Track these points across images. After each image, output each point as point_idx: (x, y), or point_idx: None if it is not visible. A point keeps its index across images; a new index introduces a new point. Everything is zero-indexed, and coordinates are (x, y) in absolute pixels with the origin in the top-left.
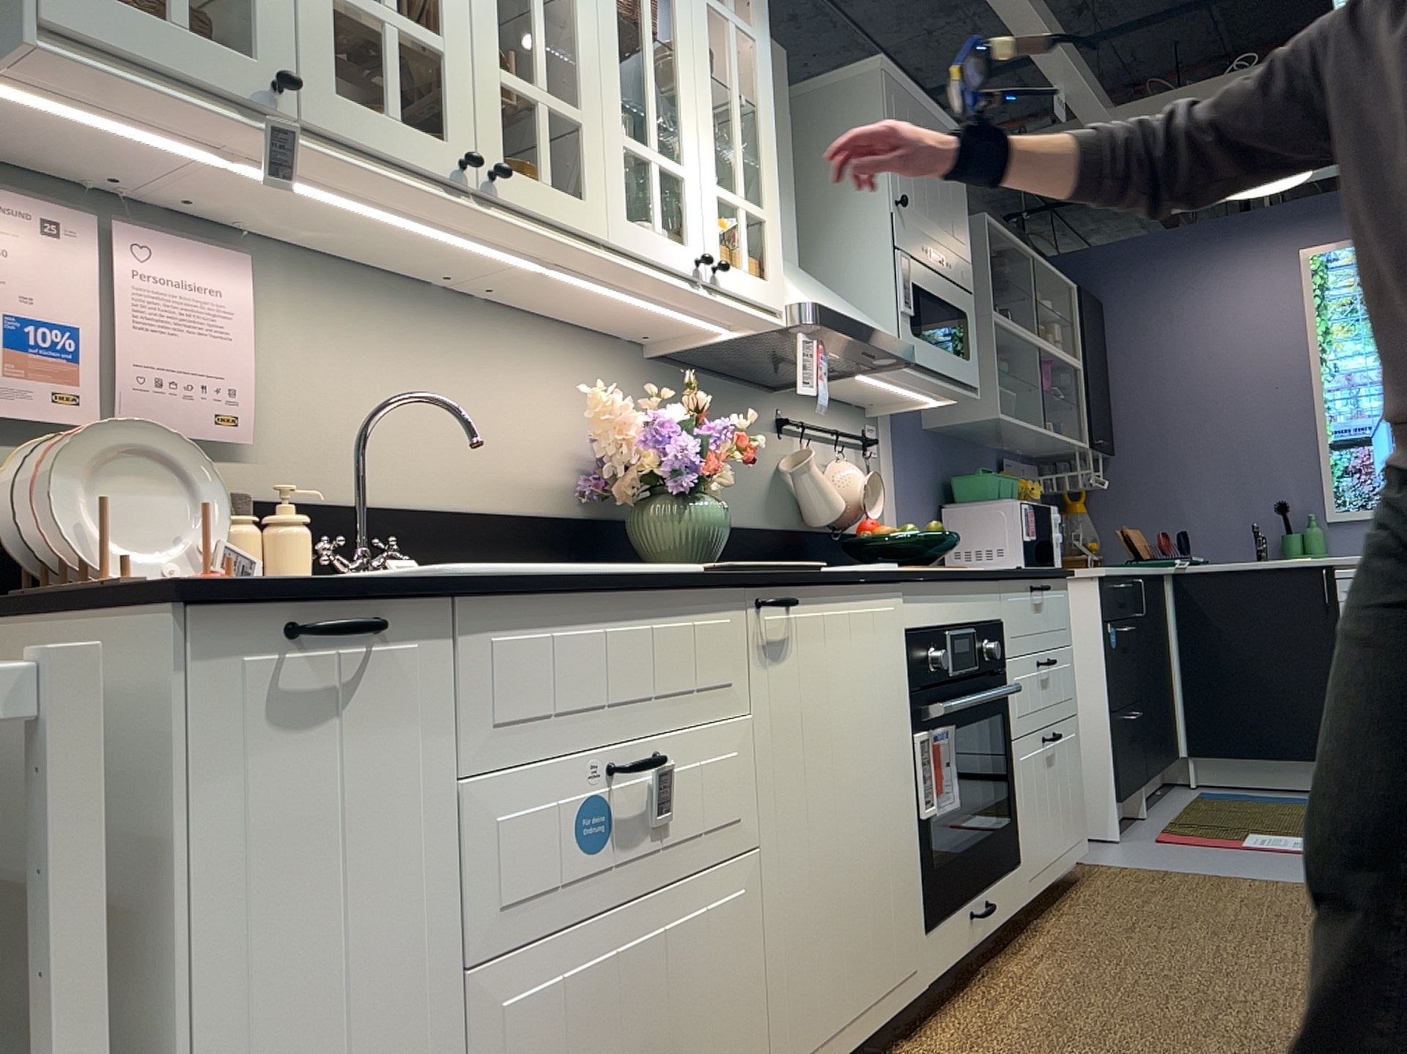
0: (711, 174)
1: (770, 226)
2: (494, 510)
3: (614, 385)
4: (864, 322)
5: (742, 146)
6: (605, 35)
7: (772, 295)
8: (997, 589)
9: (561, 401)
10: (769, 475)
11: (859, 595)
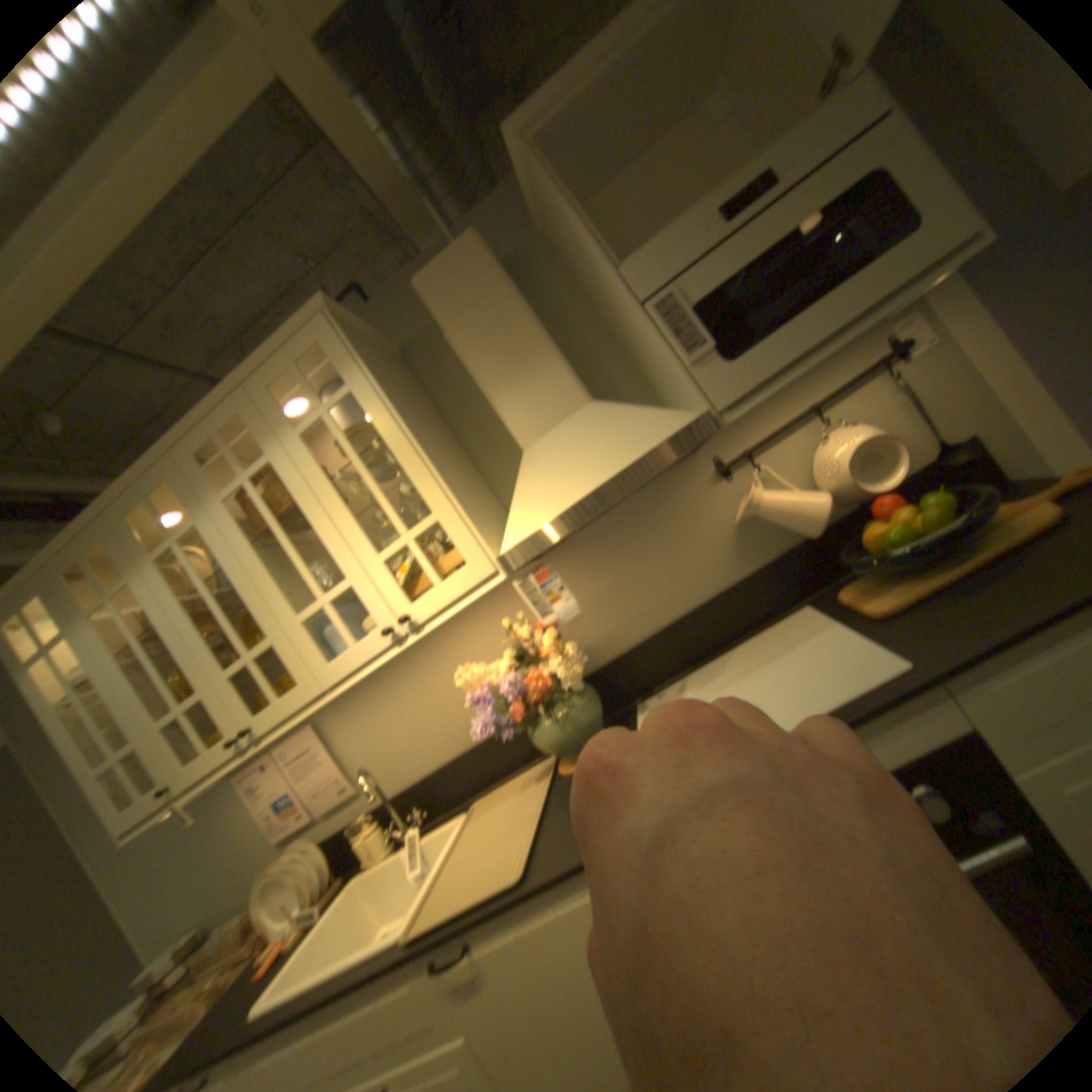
0: (370, 557)
1: (442, 525)
2: (482, 741)
3: (522, 608)
4: (600, 481)
5: (384, 499)
6: (255, 577)
7: (475, 577)
8: (931, 704)
9: (490, 650)
10: (726, 532)
11: (563, 896)
